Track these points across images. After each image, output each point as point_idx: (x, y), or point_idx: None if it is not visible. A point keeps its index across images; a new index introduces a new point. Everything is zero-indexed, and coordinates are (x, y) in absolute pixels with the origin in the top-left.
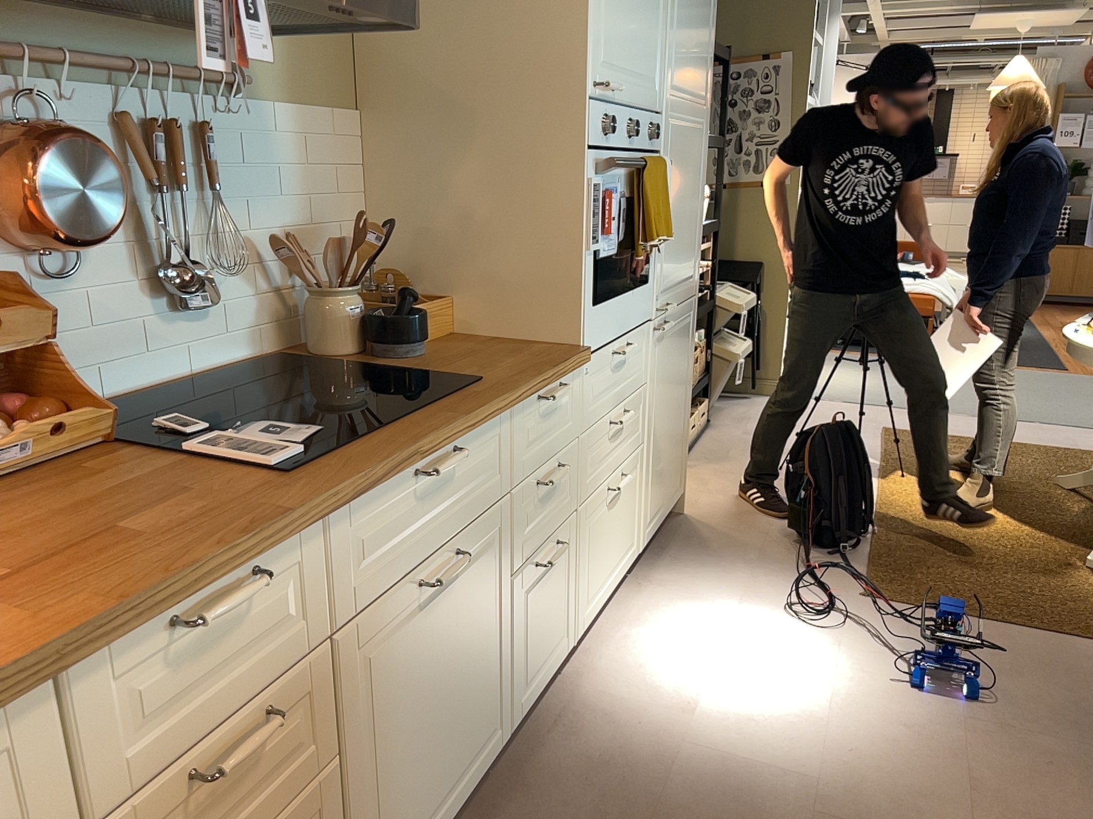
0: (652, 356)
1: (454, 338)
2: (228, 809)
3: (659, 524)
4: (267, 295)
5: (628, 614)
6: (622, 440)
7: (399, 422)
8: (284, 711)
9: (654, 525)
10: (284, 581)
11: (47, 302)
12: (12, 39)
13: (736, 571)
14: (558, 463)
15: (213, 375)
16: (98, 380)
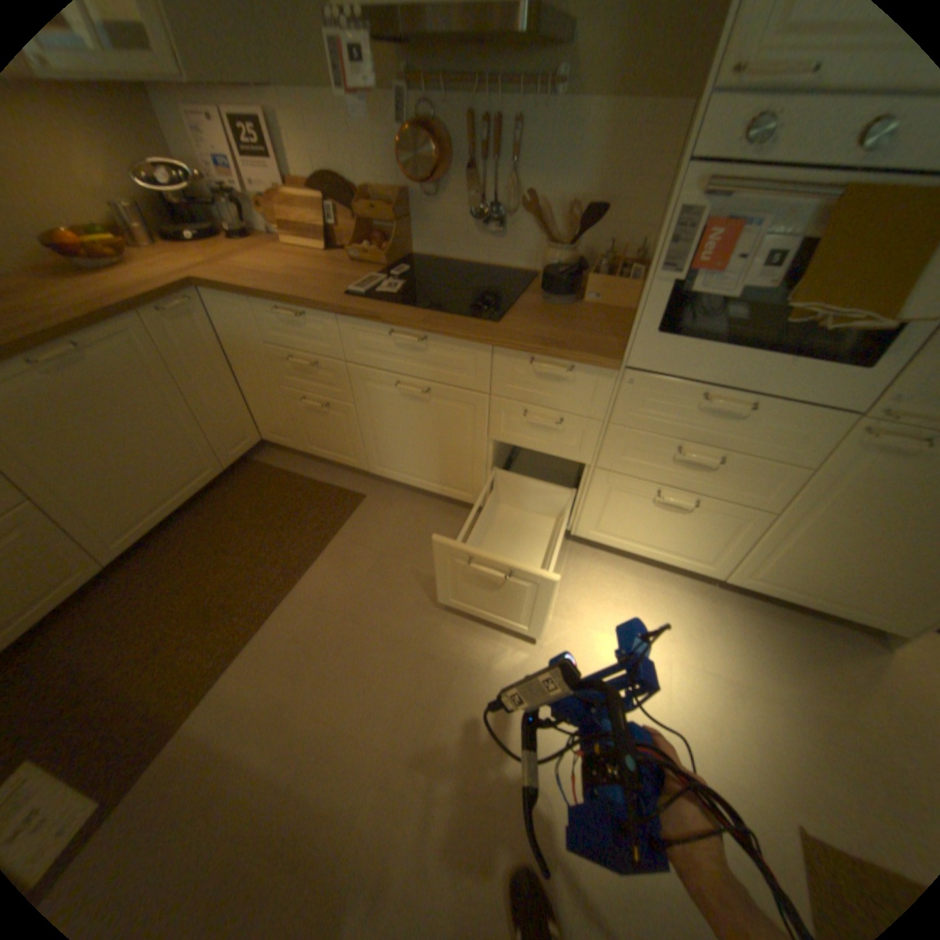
0: (846, 453)
1: (613, 312)
2: (306, 378)
3: (796, 603)
4: (543, 236)
5: (651, 583)
6: (709, 478)
7: (408, 309)
8: (314, 366)
9: (777, 593)
10: (318, 327)
11: (423, 206)
12: (422, 69)
13: (776, 685)
14: (558, 417)
15: (495, 269)
16: (440, 248)
